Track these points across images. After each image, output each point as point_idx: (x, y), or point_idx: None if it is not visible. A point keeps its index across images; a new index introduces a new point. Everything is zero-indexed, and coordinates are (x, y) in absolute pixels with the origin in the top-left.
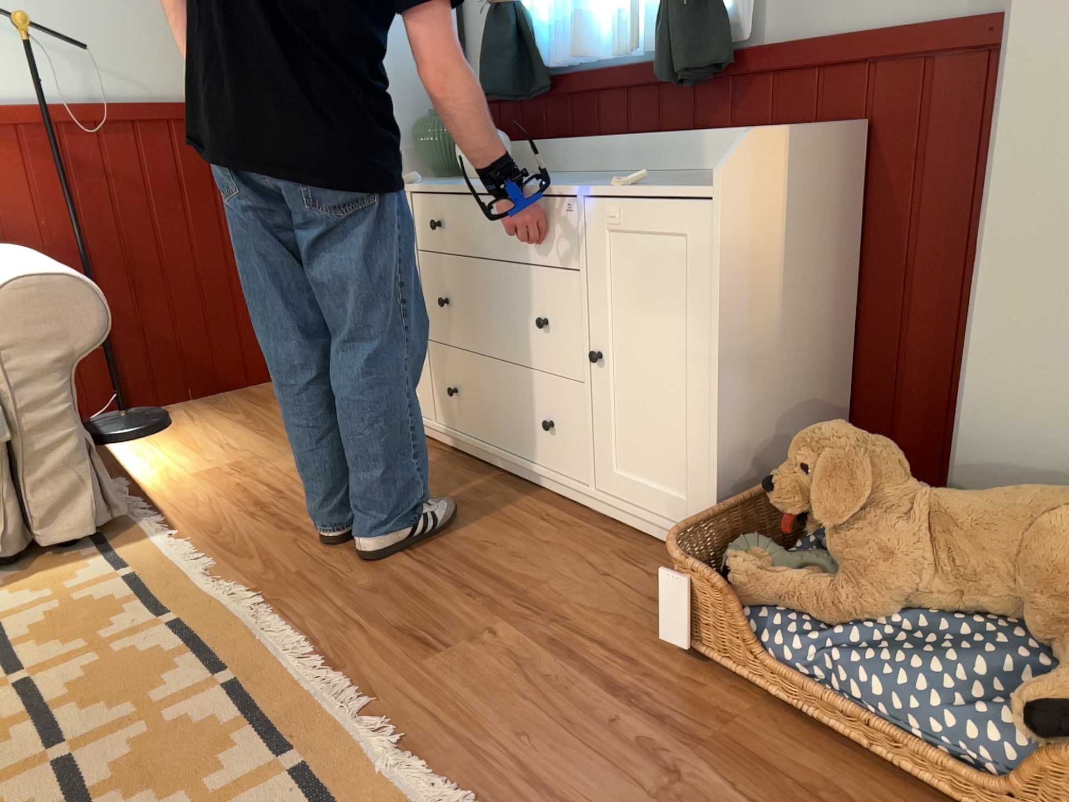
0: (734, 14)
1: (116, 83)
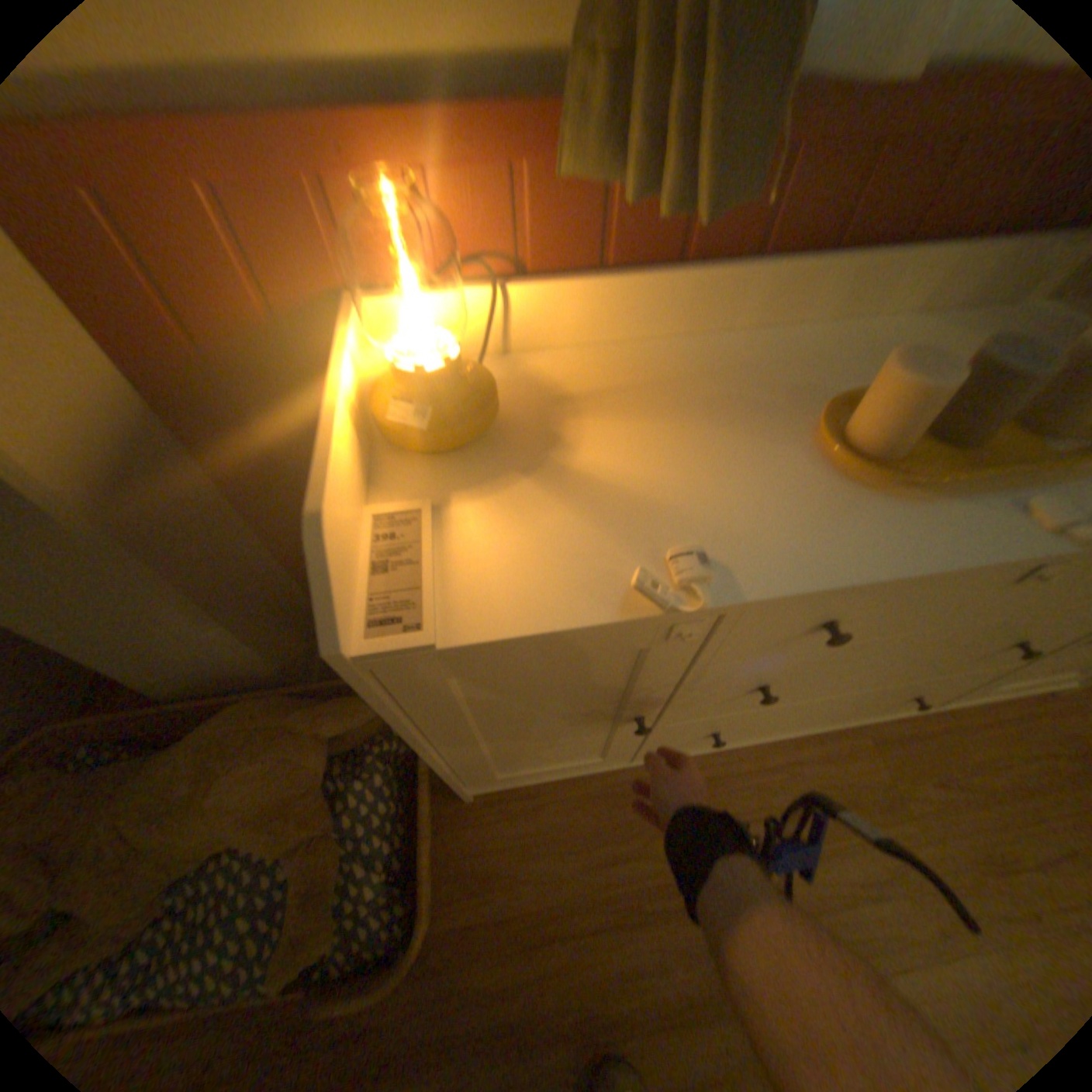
0: None
1: None
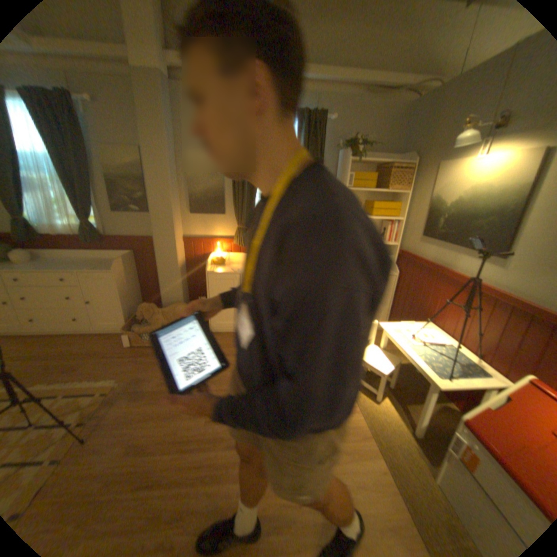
0: (98, 229)
1: None
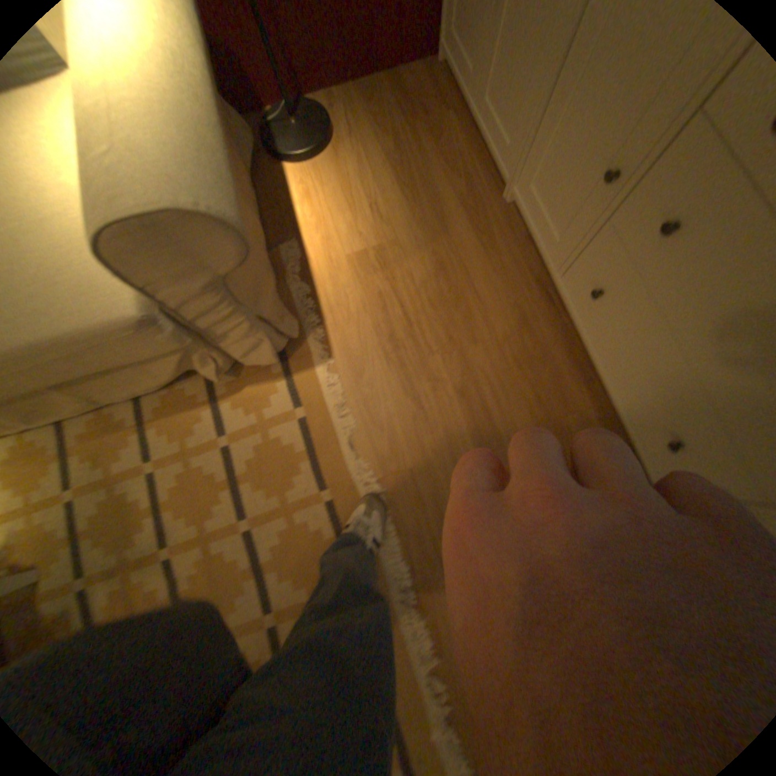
0: None
1: None
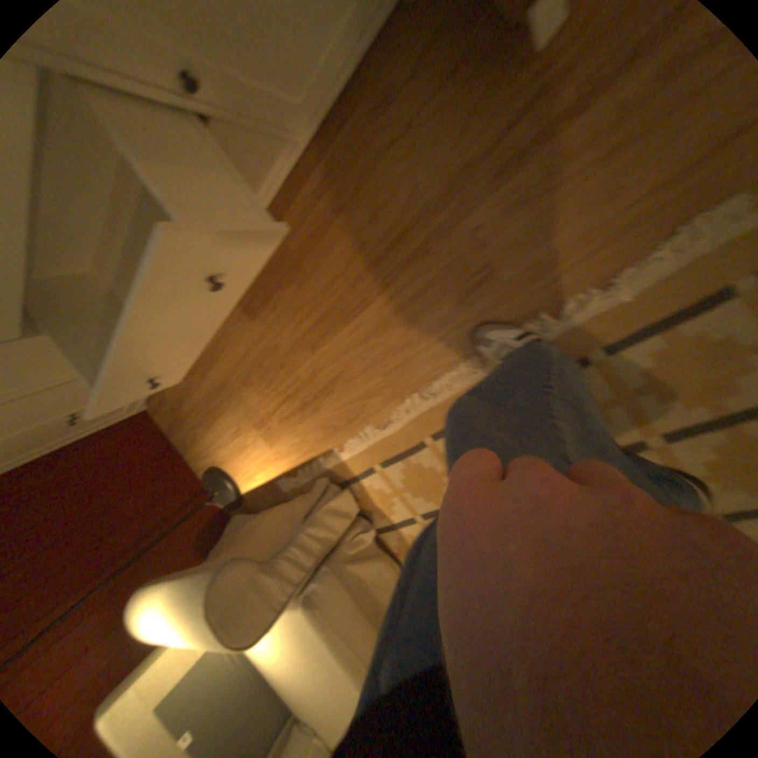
0: None
1: None
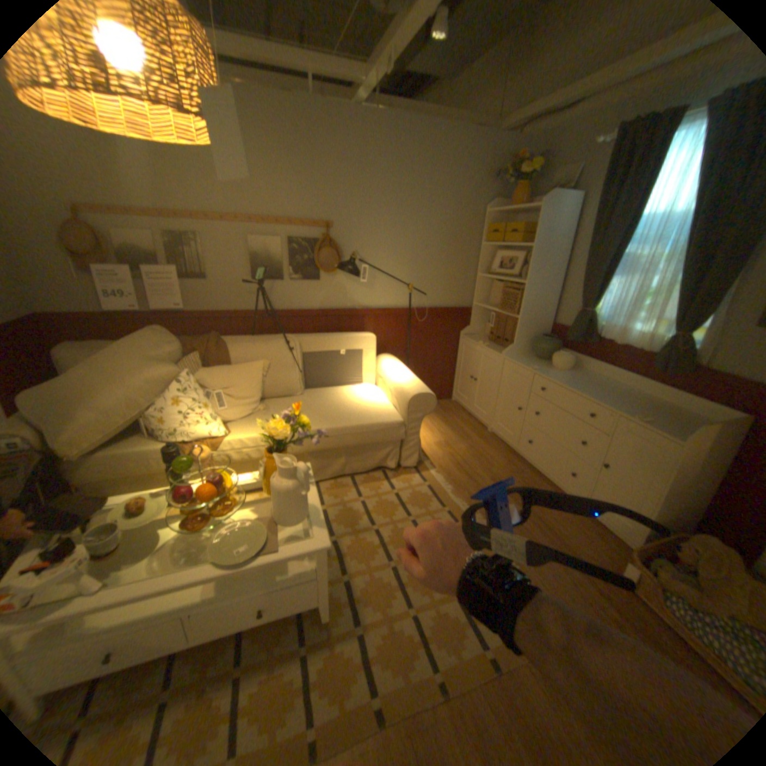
0: (701, 352)
1: (426, 300)
